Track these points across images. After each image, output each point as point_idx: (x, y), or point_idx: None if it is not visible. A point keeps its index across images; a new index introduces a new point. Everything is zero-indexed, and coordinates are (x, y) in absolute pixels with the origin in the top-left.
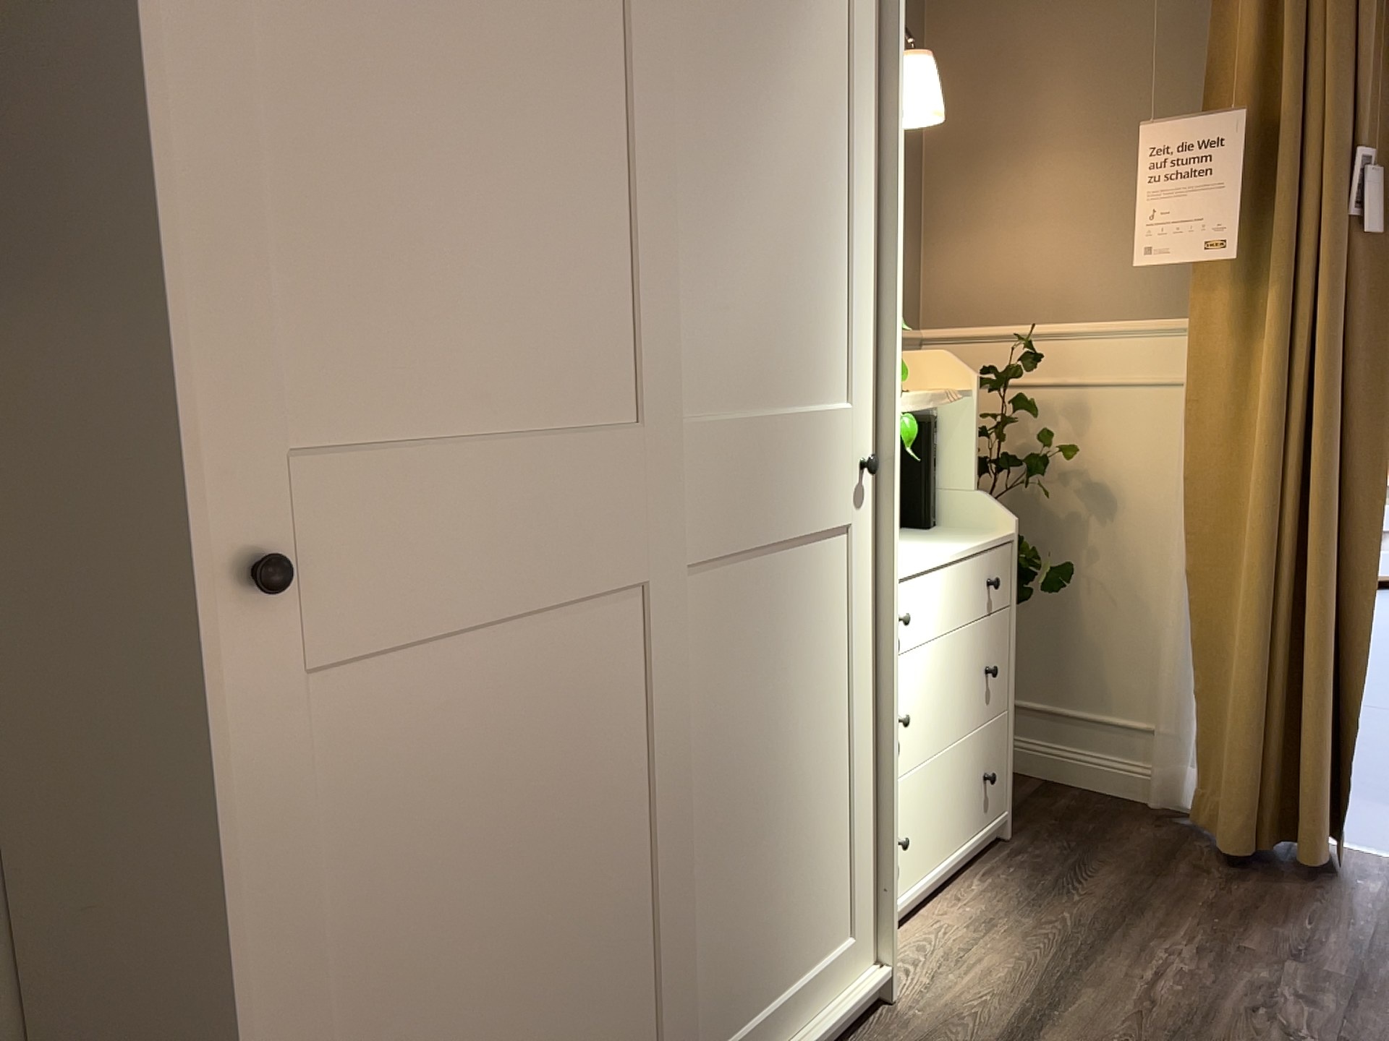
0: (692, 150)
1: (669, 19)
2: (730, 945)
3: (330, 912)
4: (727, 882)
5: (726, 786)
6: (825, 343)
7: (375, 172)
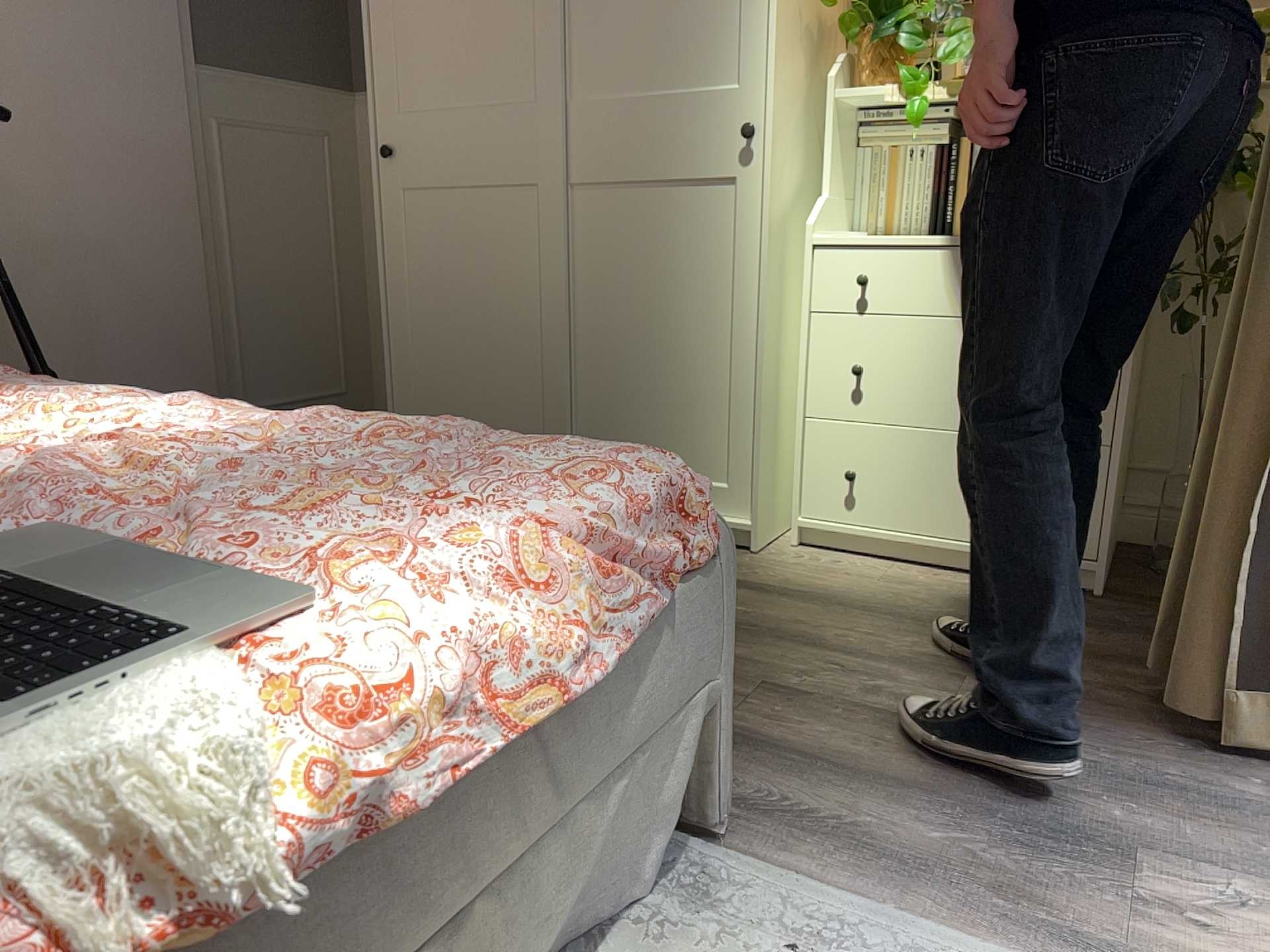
0: None
1: None
2: (608, 421)
3: (401, 278)
4: (608, 383)
5: (608, 324)
6: (712, 38)
7: (417, 5)
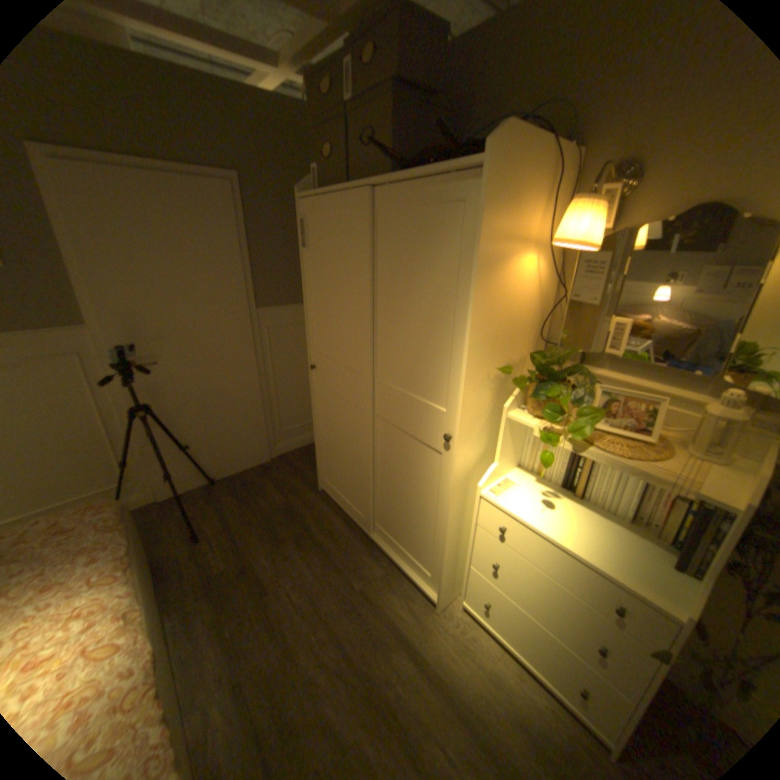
0: (384, 304)
1: (375, 266)
2: (387, 515)
3: (319, 416)
4: (387, 501)
5: (388, 479)
6: (436, 380)
7: (321, 309)
